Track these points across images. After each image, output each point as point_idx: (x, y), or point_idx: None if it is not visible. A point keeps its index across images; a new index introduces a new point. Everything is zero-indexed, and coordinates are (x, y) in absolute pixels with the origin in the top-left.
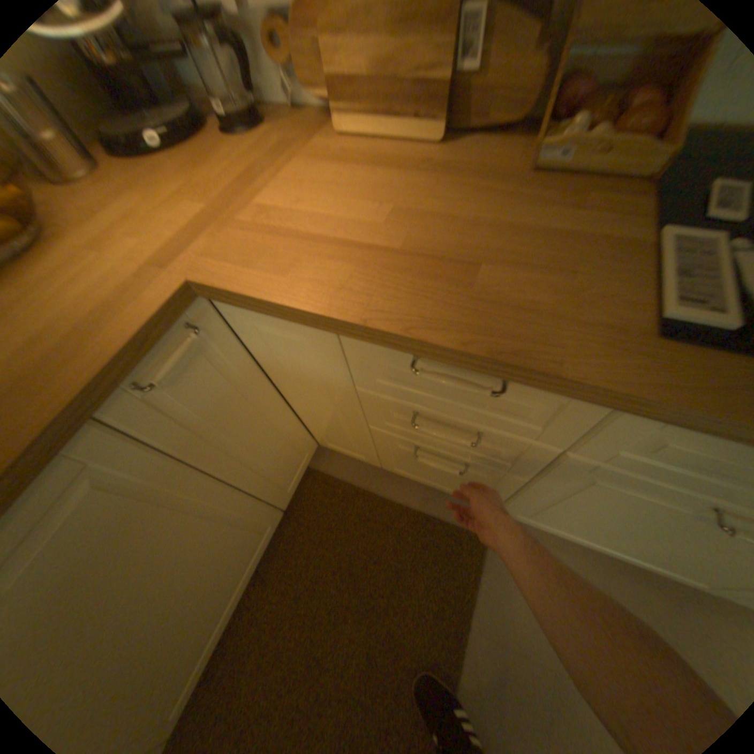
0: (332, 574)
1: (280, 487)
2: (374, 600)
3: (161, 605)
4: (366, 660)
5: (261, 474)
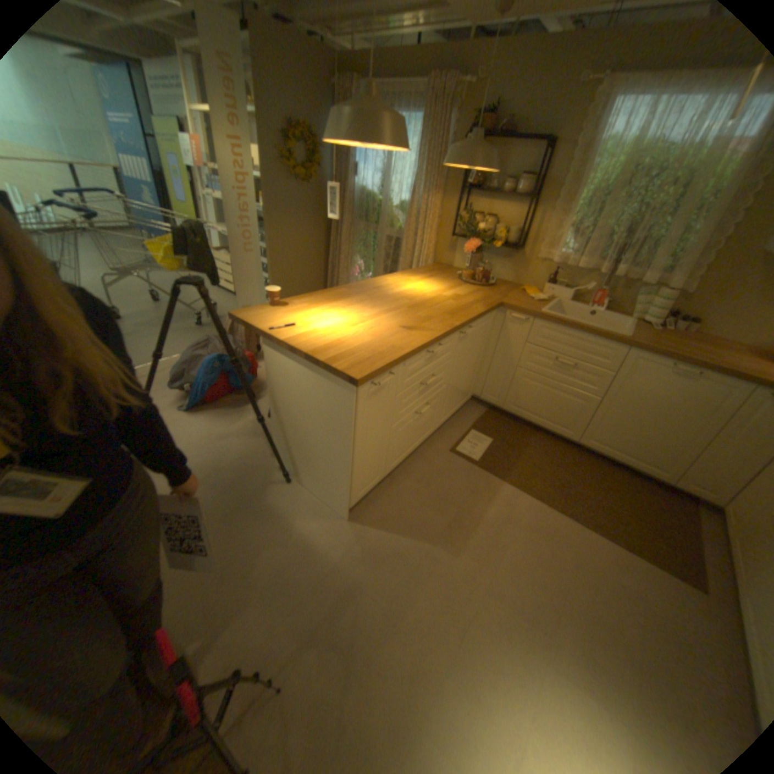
0: (646, 506)
1: (696, 477)
2: (642, 521)
3: (659, 424)
4: (615, 511)
5: (711, 460)
